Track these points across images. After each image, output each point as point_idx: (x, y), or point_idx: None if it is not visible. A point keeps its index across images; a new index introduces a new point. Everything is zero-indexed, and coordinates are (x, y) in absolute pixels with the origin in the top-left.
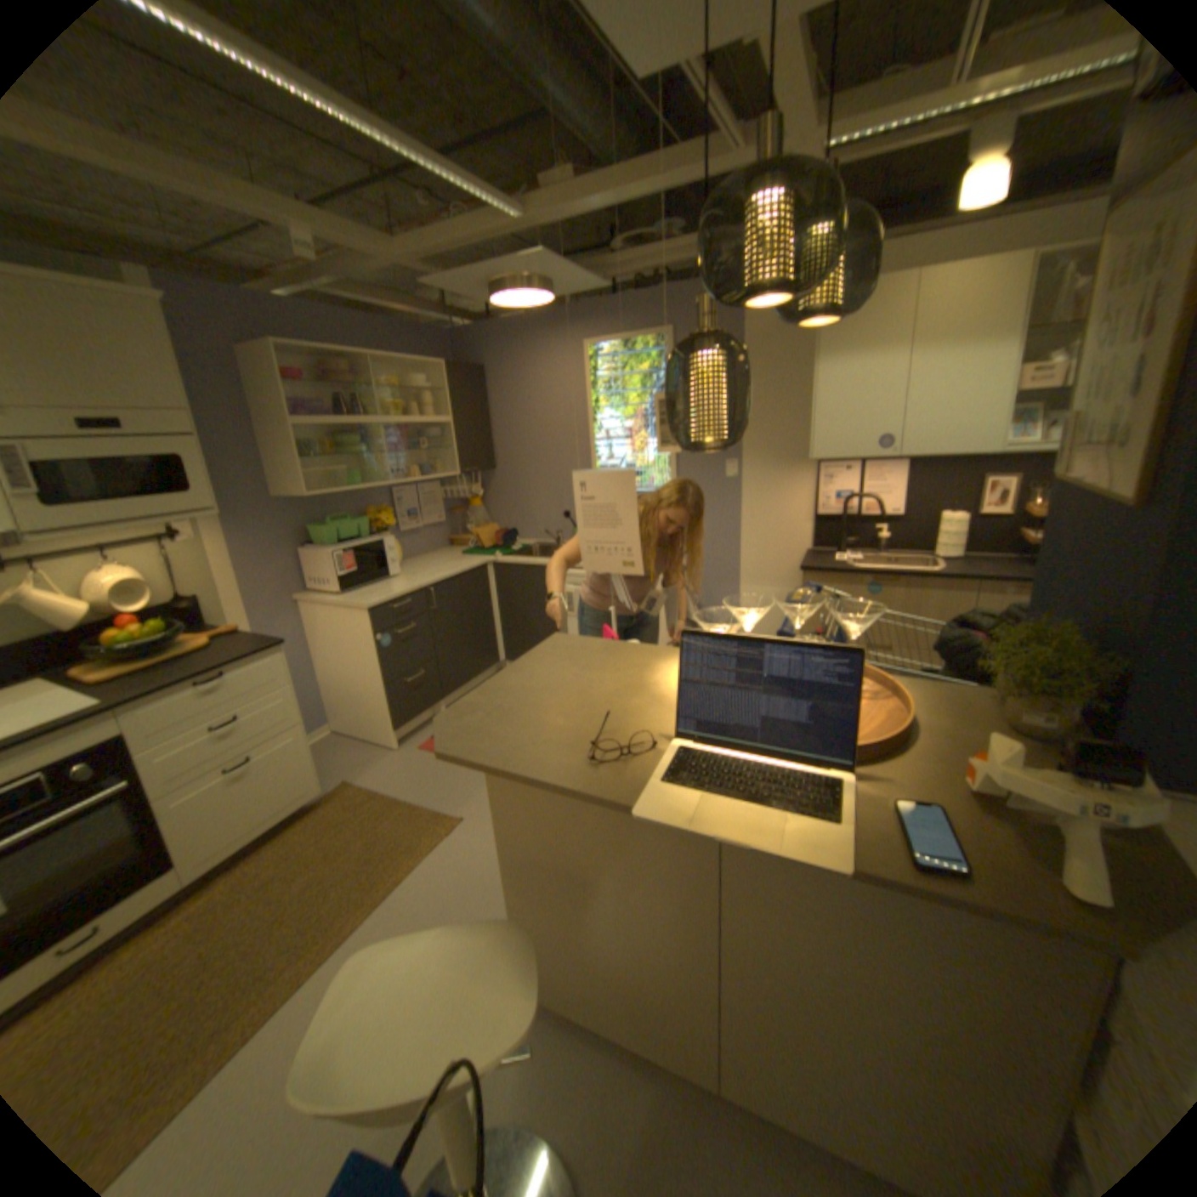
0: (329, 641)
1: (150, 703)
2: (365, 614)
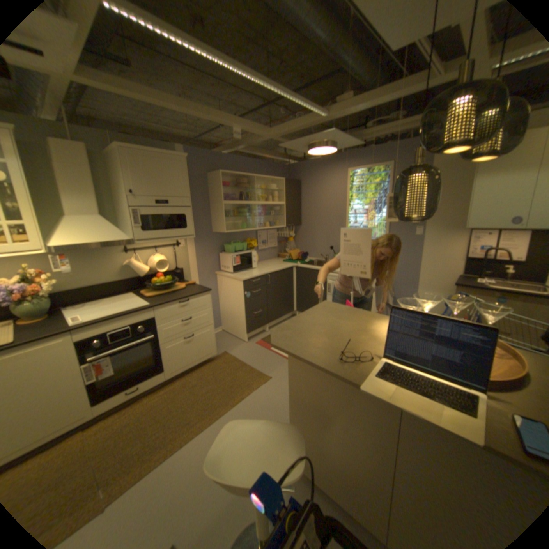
0: (226, 292)
1: (165, 307)
2: (242, 283)
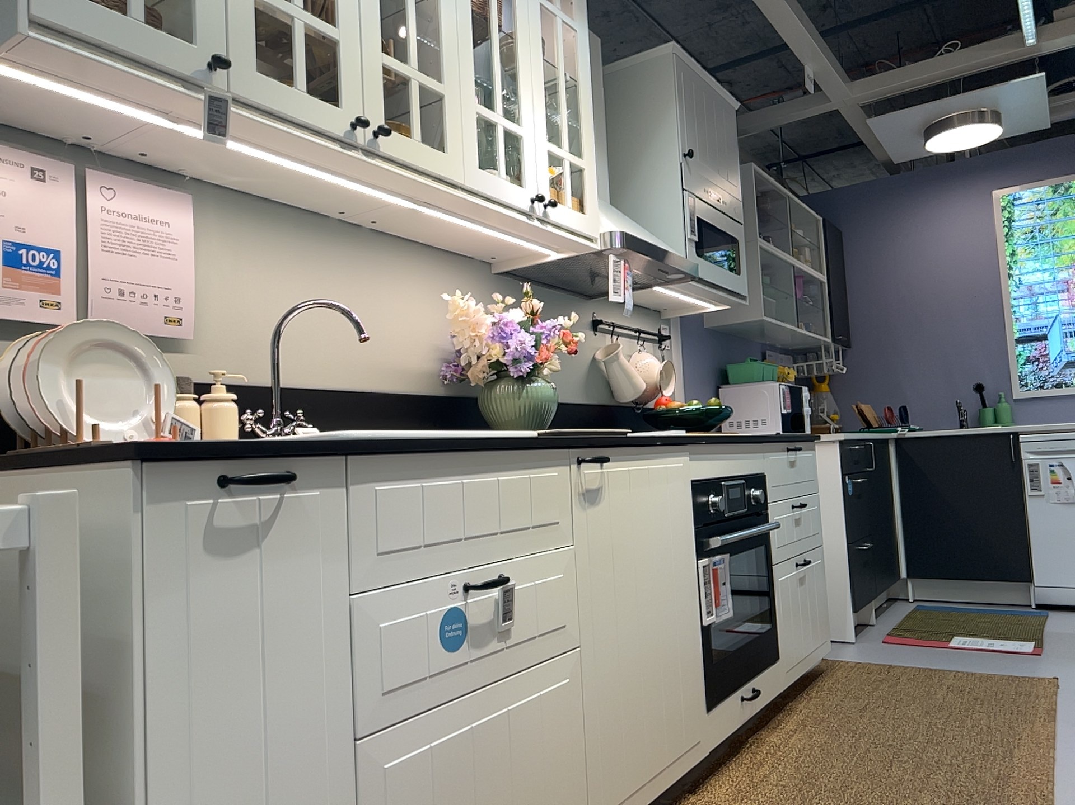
0: None
1: (776, 449)
2: (836, 446)
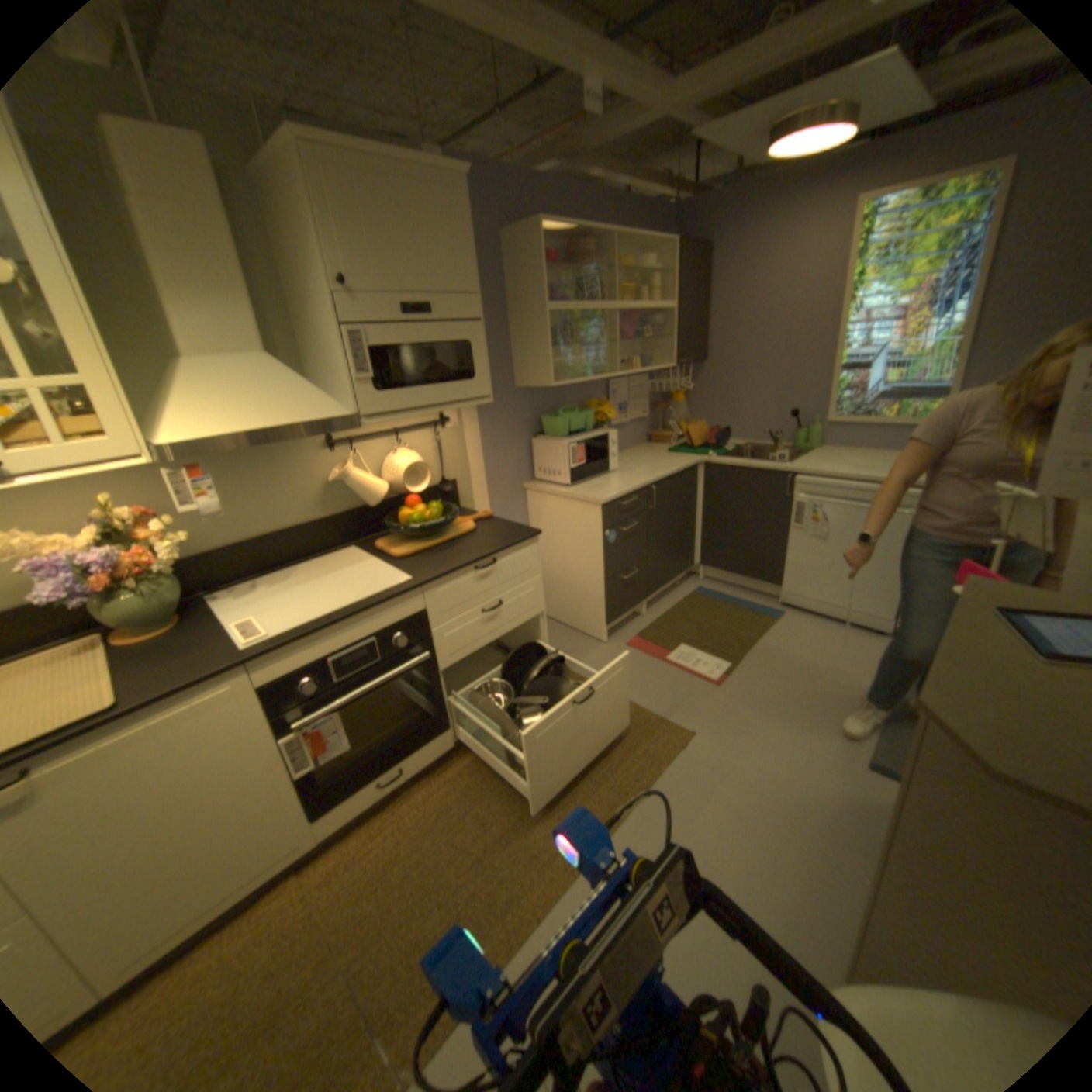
0: (553, 530)
1: (446, 582)
2: (598, 509)
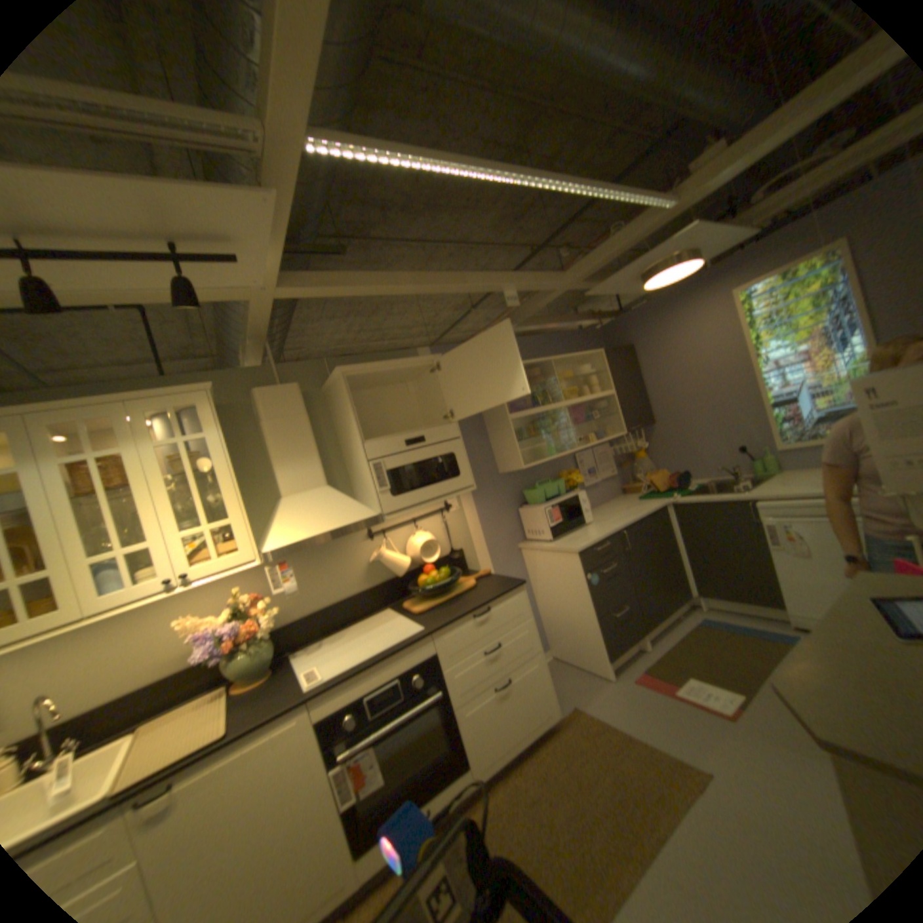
0: (546, 579)
1: (450, 629)
2: (576, 556)
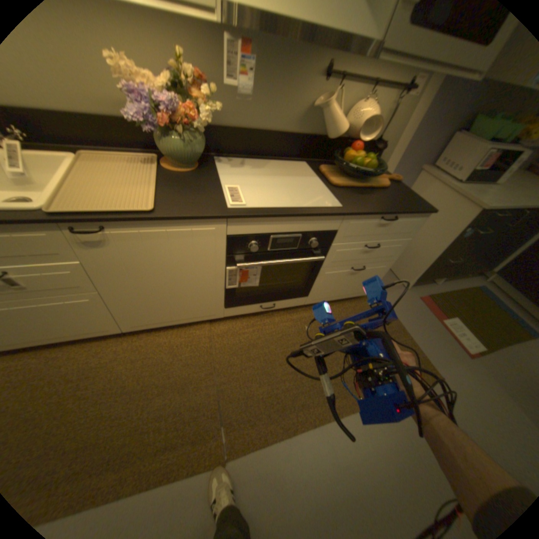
0: None
1: (360, 218)
2: (479, 209)
